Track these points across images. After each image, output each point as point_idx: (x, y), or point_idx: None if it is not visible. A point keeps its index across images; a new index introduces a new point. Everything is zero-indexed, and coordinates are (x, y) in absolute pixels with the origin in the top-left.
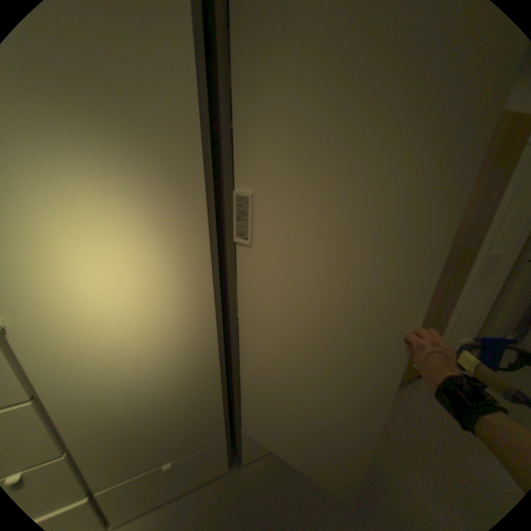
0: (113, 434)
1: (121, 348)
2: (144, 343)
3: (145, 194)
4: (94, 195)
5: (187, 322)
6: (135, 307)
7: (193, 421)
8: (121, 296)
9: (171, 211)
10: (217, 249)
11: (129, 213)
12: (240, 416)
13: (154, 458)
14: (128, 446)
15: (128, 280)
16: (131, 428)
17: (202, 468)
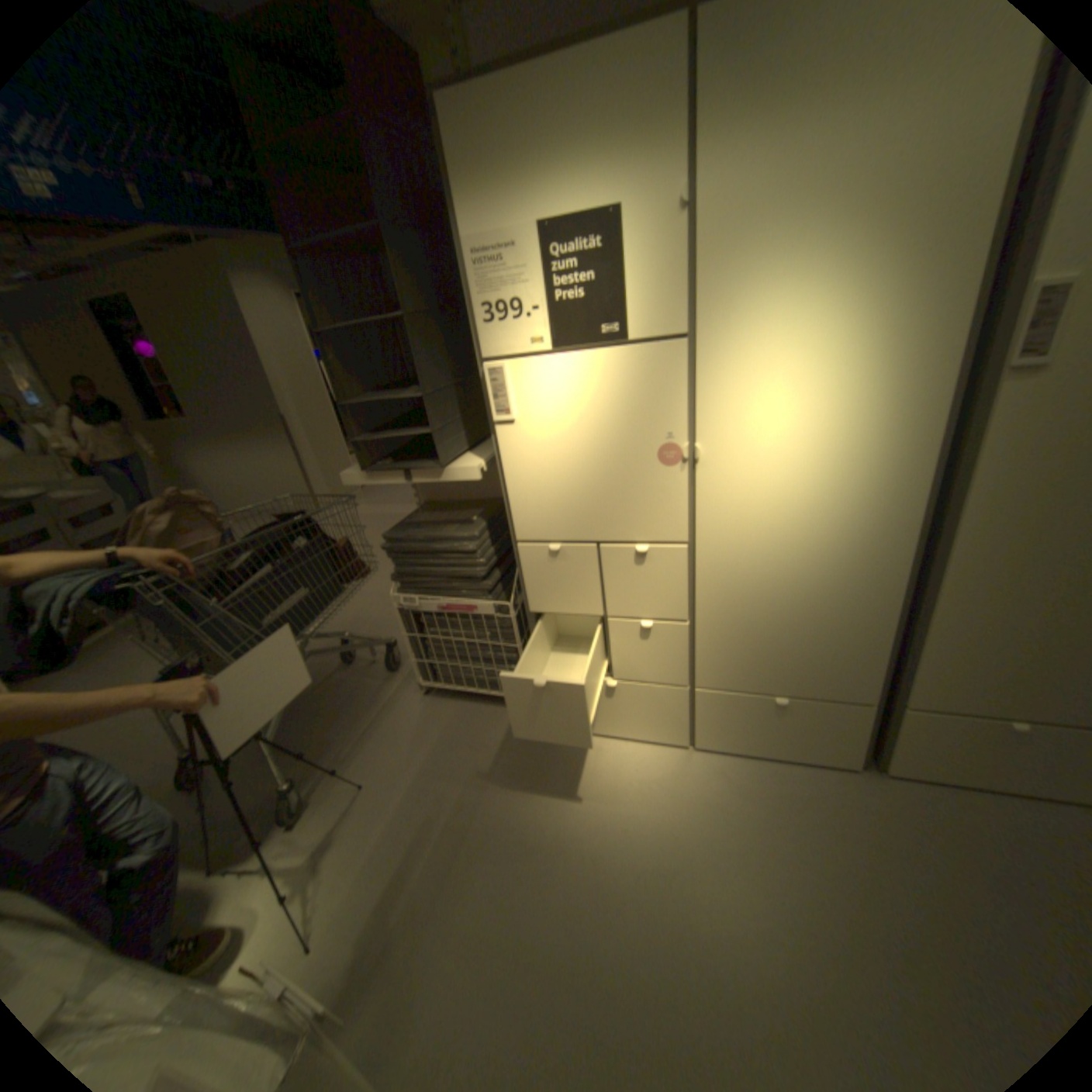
0: (741, 621)
1: (789, 509)
2: (817, 508)
3: (888, 302)
4: (828, 310)
5: (884, 490)
6: (823, 456)
7: (840, 653)
8: (814, 438)
9: (917, 323)
10: (964, 382)
11: (860, 329)
12: (917, 682)
13: (772, 682)
14: (751, 646)
15: (828, 418)
16: (761, 622)
17: (826, 738)
